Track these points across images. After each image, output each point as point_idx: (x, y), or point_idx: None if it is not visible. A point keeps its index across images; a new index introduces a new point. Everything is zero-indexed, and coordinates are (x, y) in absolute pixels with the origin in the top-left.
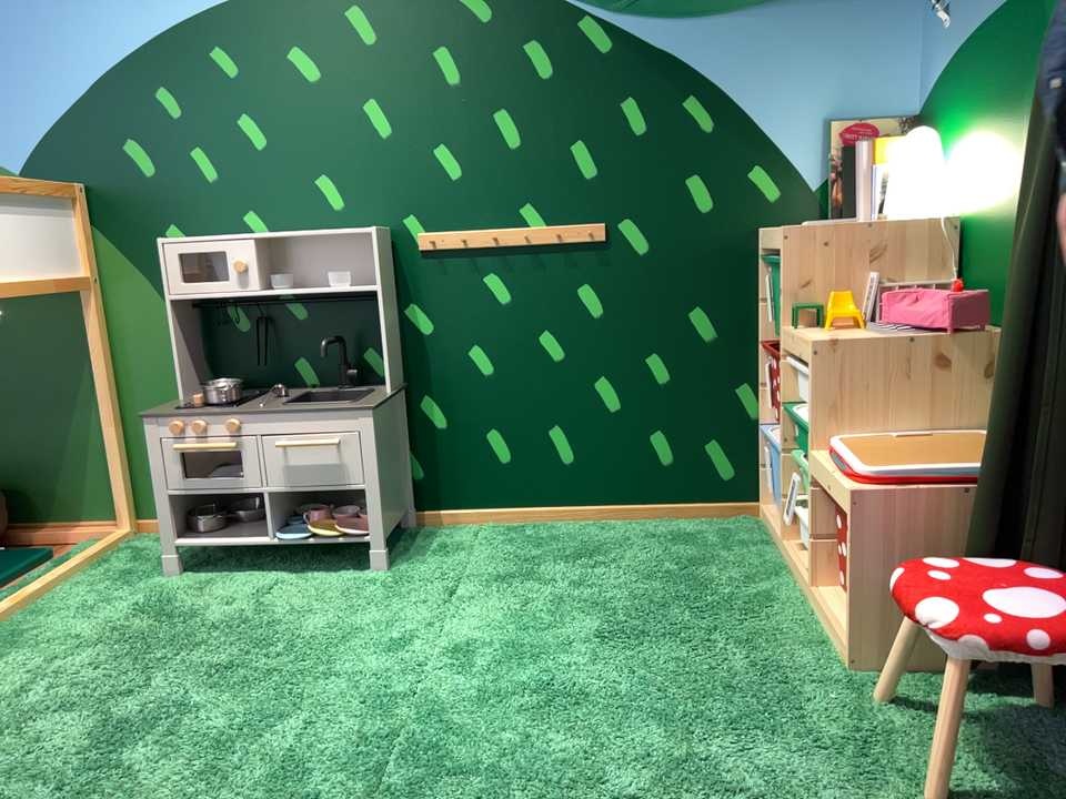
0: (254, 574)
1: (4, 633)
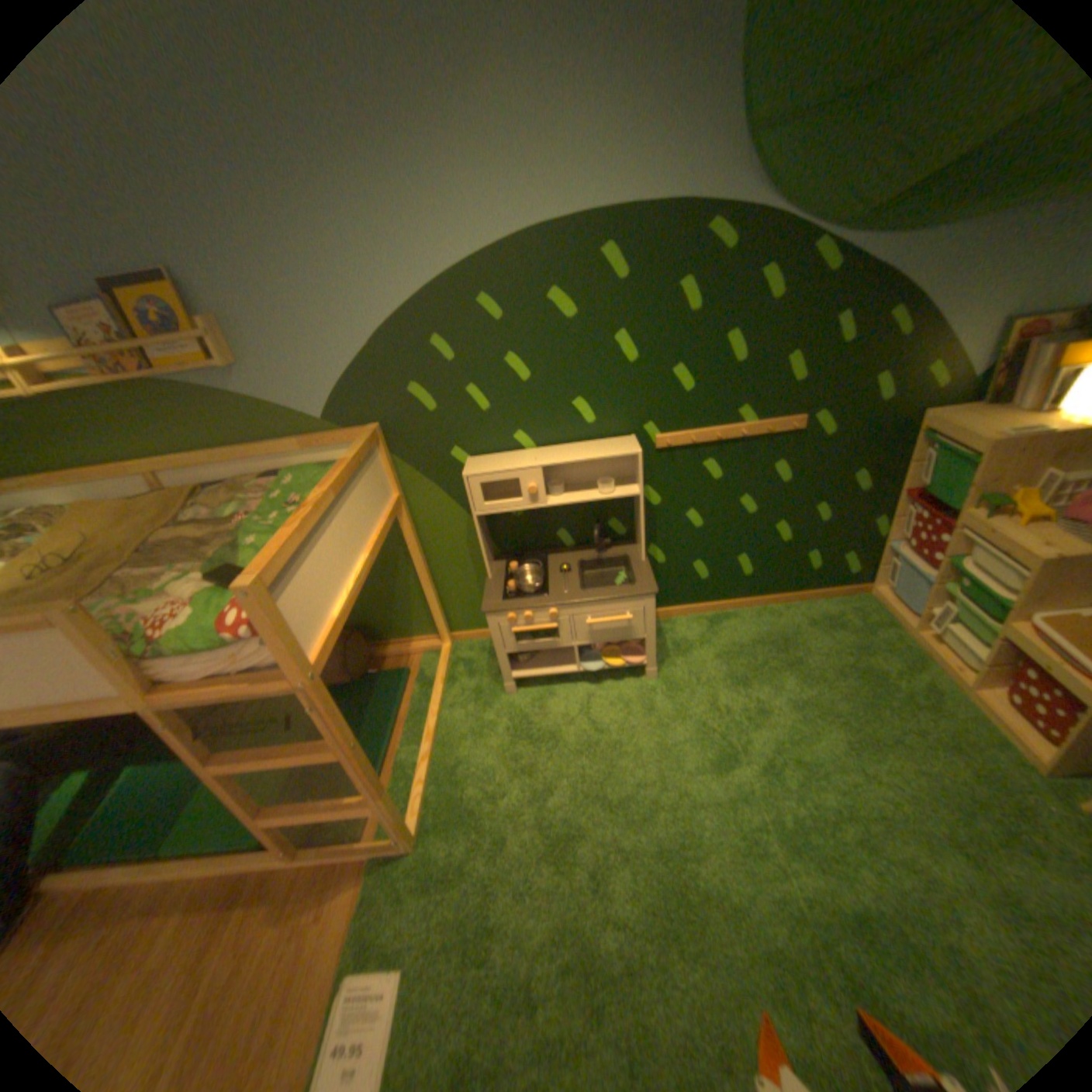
0: (566, 686)
1: (439, 770)
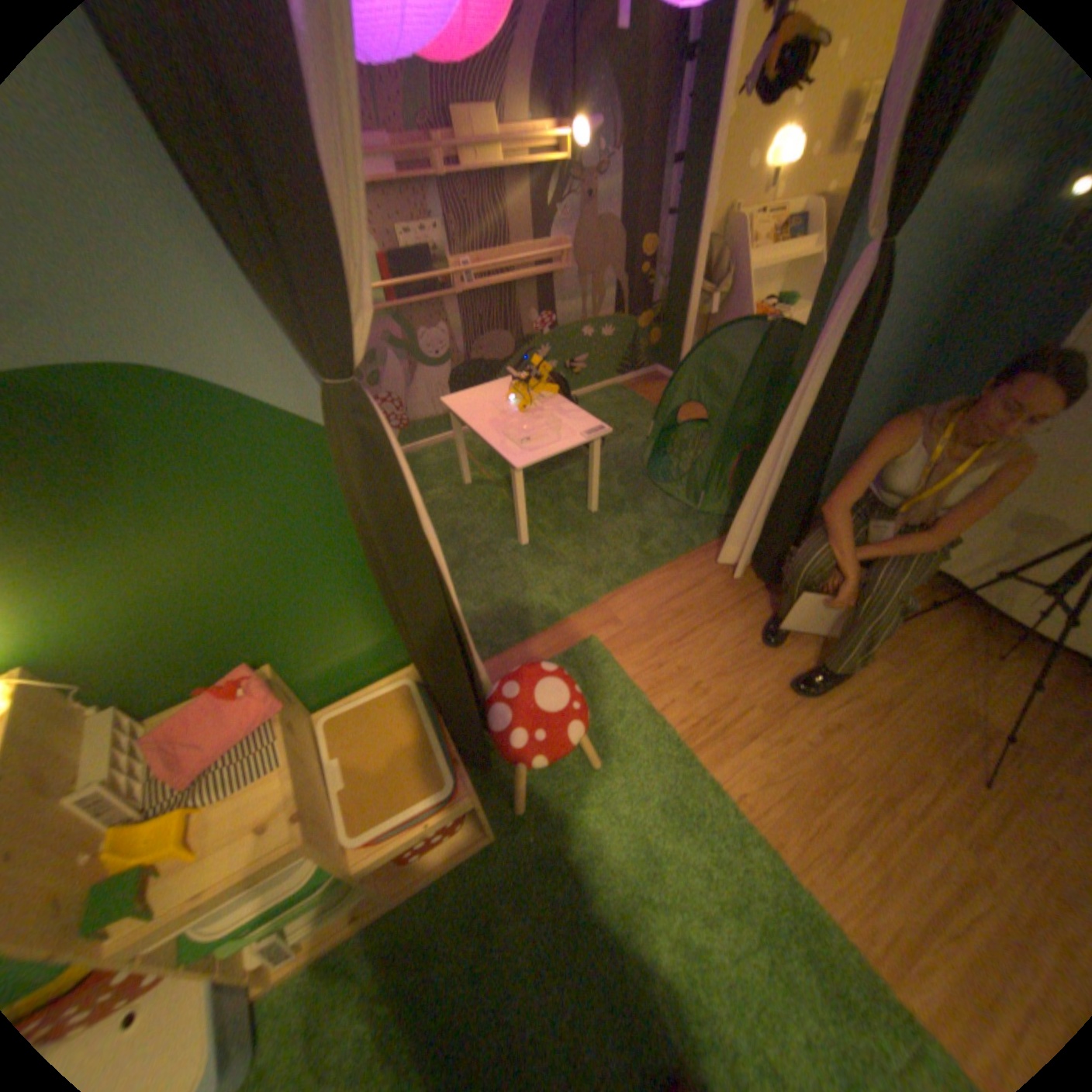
0: None
1: None
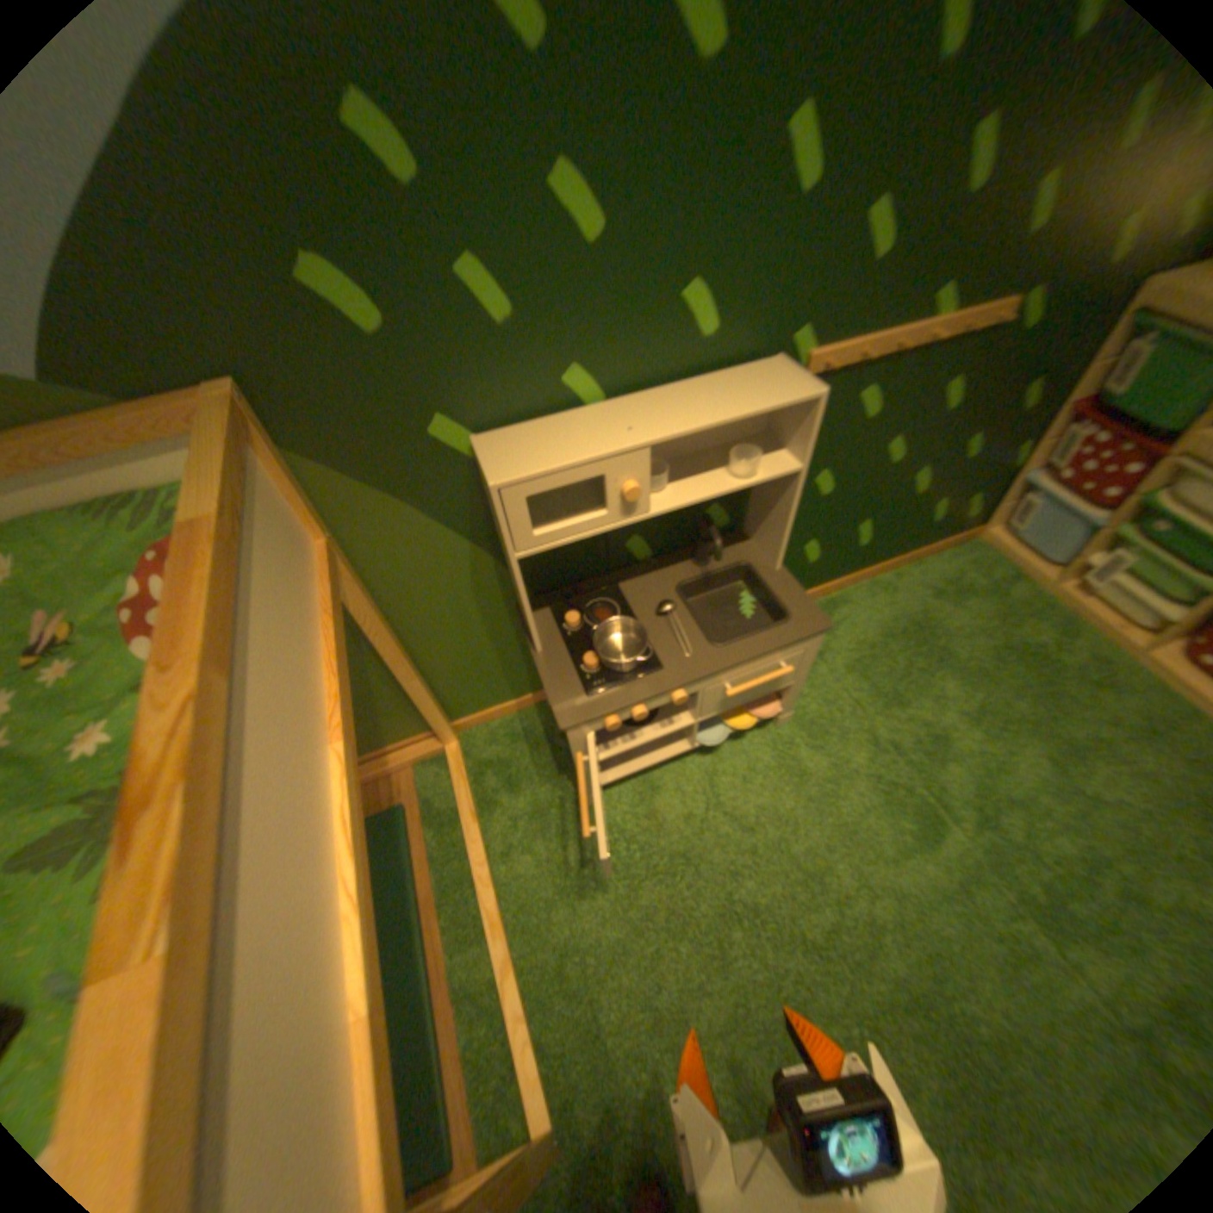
0: (668, 767)
1: (535, 977)
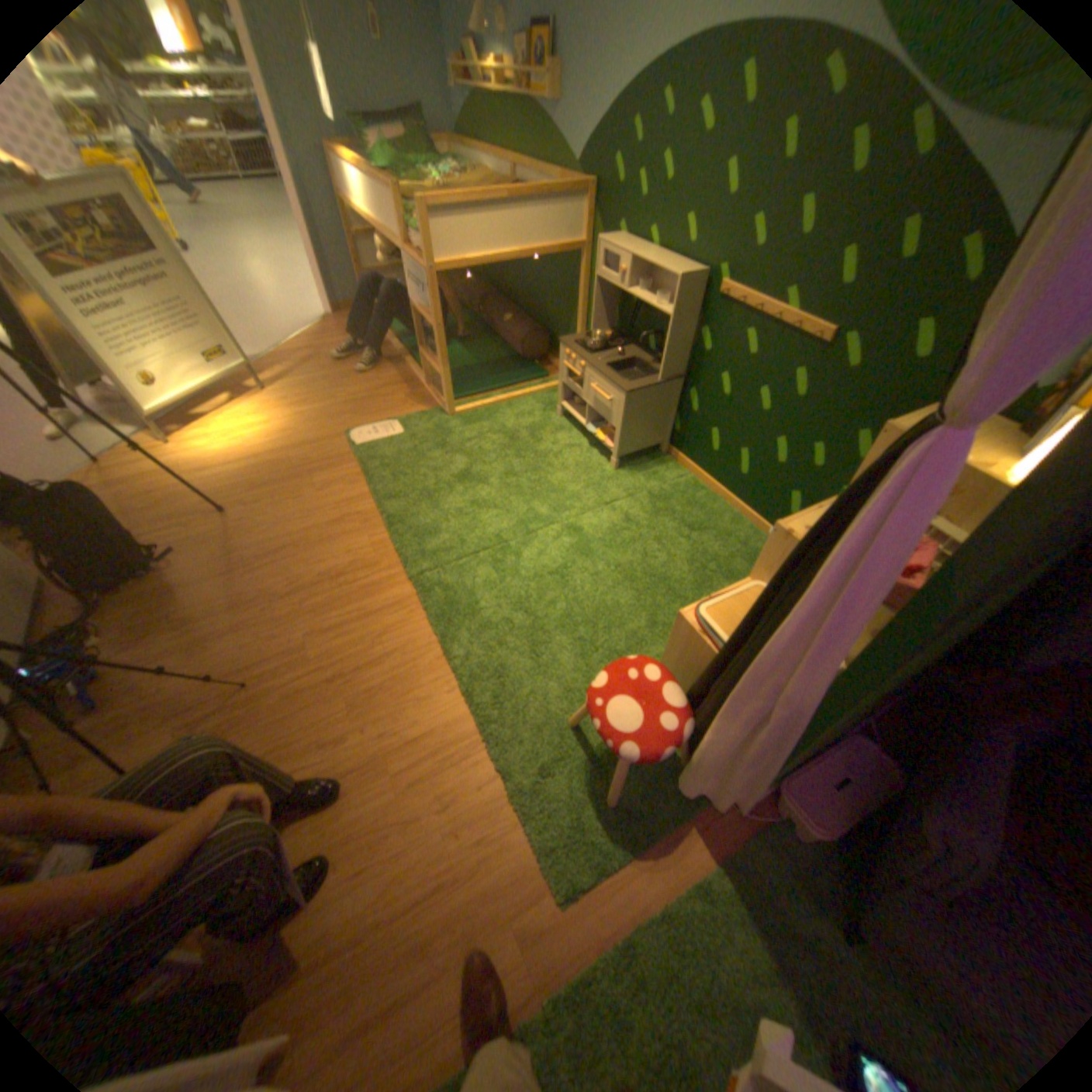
0: (578, 436)
1: (494, 411)
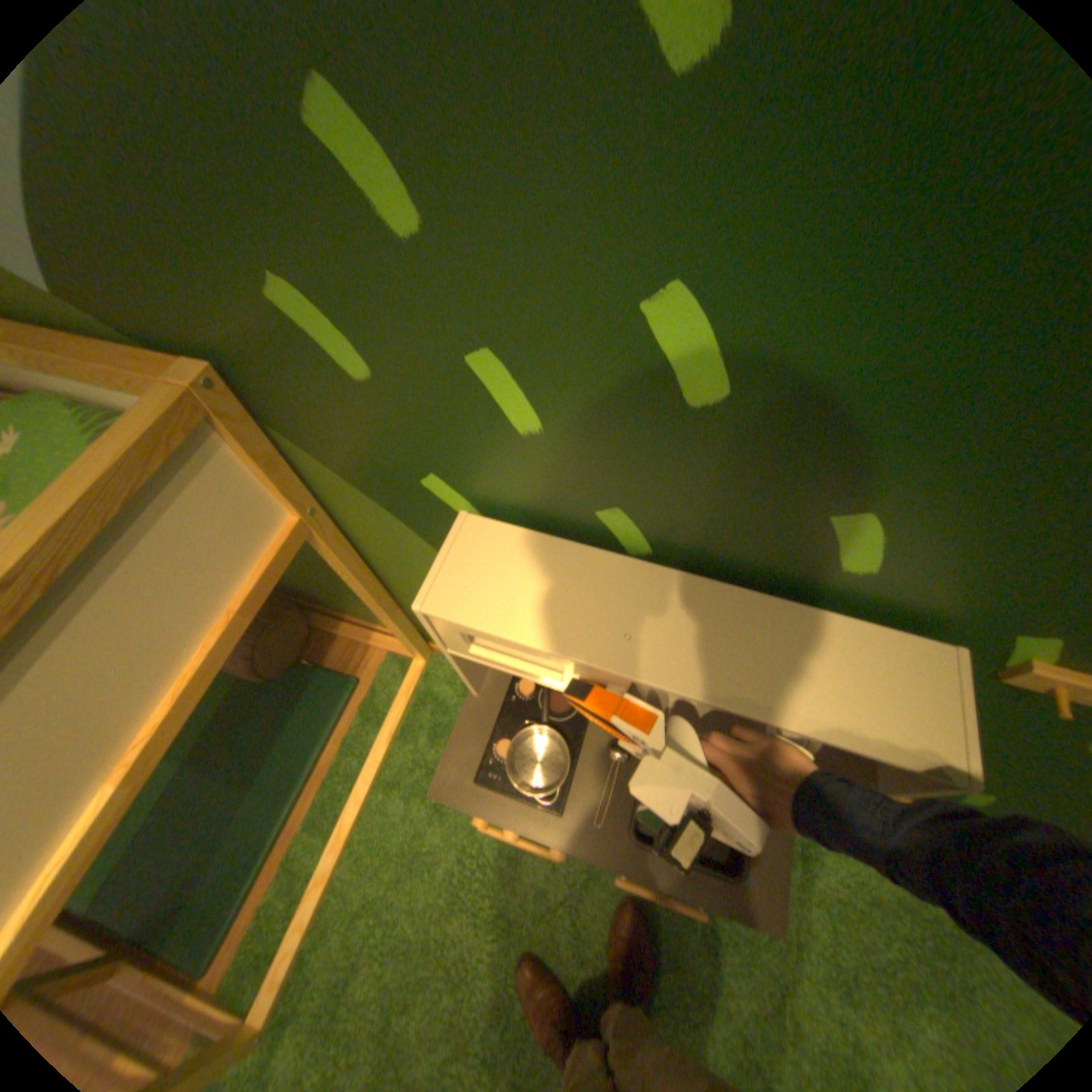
0: None
1: (338, 907)
